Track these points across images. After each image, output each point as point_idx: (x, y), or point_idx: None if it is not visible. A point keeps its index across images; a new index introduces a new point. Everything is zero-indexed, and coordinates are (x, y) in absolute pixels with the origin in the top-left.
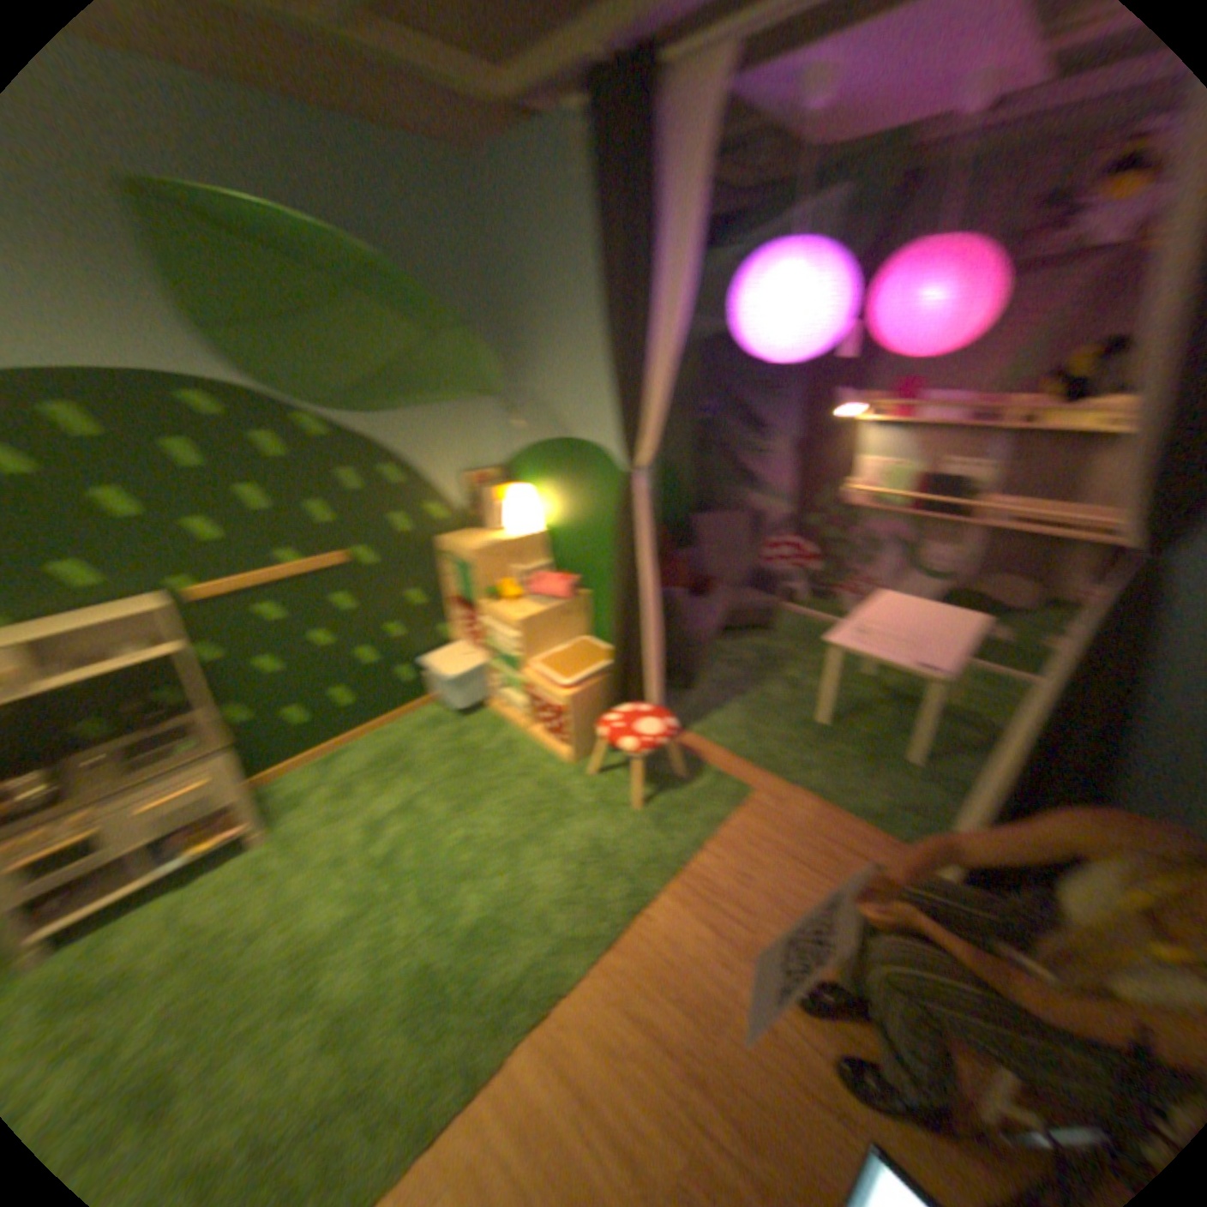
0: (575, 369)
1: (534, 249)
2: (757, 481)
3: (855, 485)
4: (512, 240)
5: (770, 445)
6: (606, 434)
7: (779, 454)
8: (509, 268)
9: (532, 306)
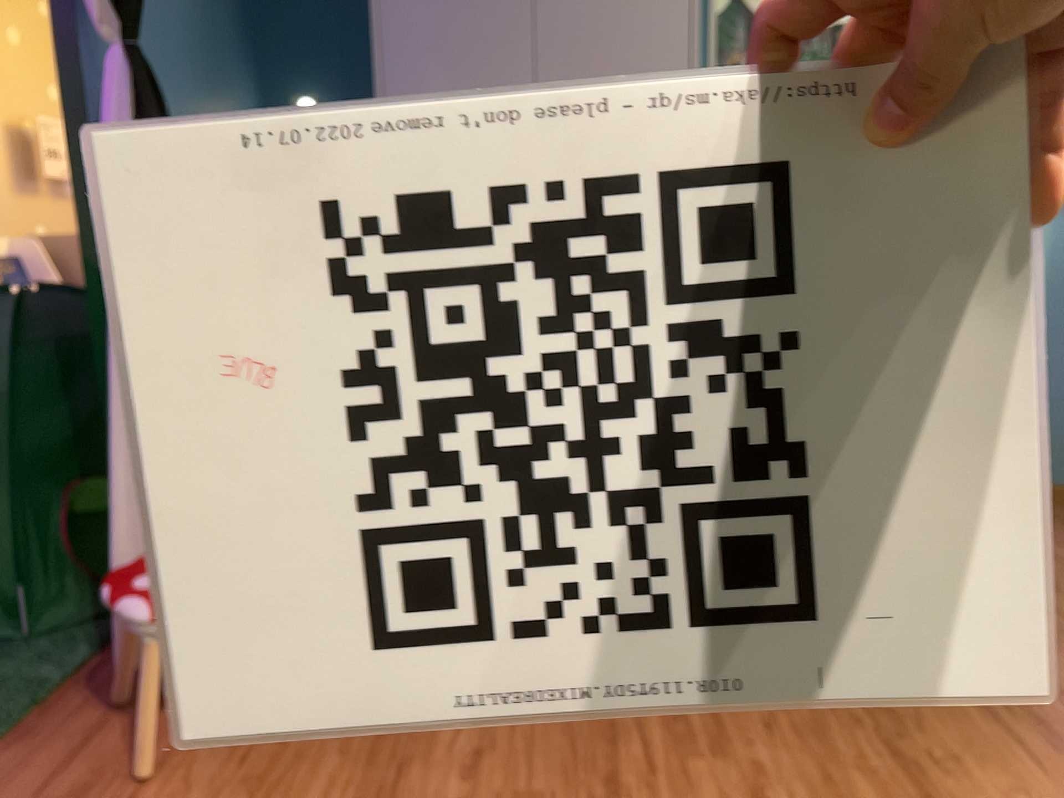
0: None
1: None
2: None
3: None
4: None
5: None
6: None
7: None
8: None
9: None
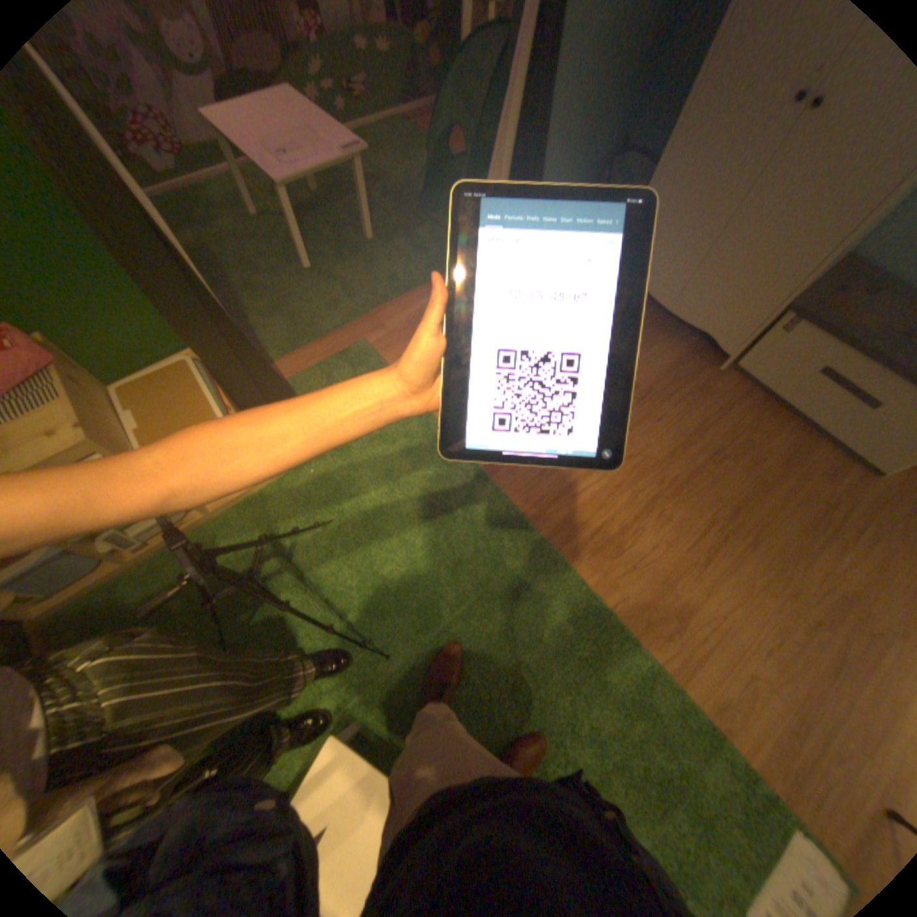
0: None
1: None
2: None
3: None
4: None
5: None
6: None
7: None
8: None
9: None
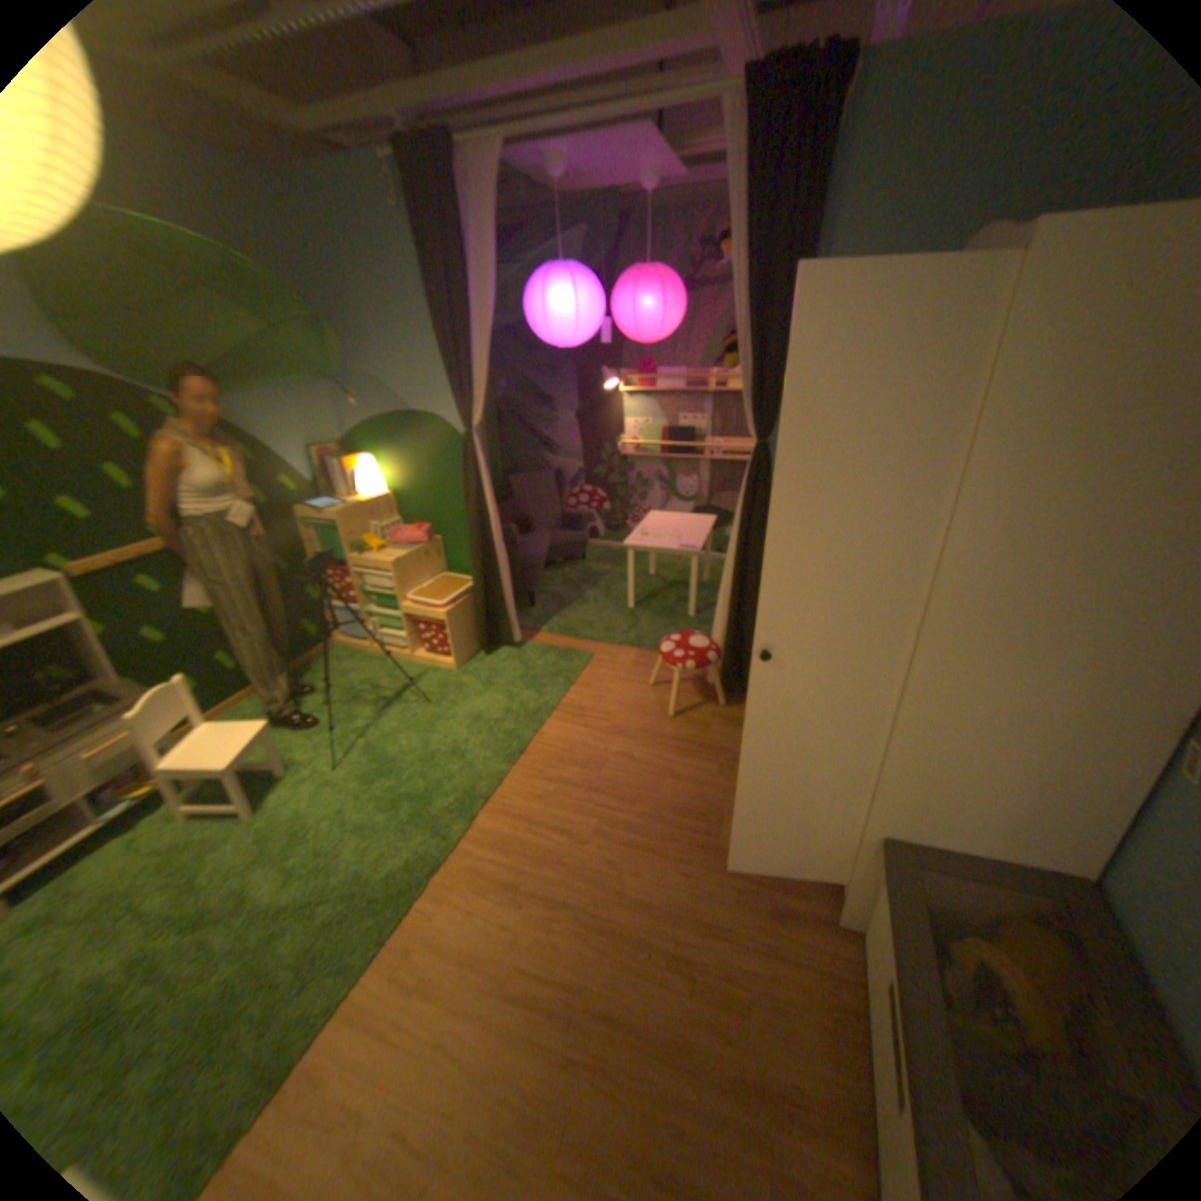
0: (408, 355)
1: (357, 258)
2: (555, 446)
3: (626, 441)
4: (334, 249)
5: (560, 416)
6: (443, 406)
7: (568, 422)
8: (333, 272)
9: (361, 304)
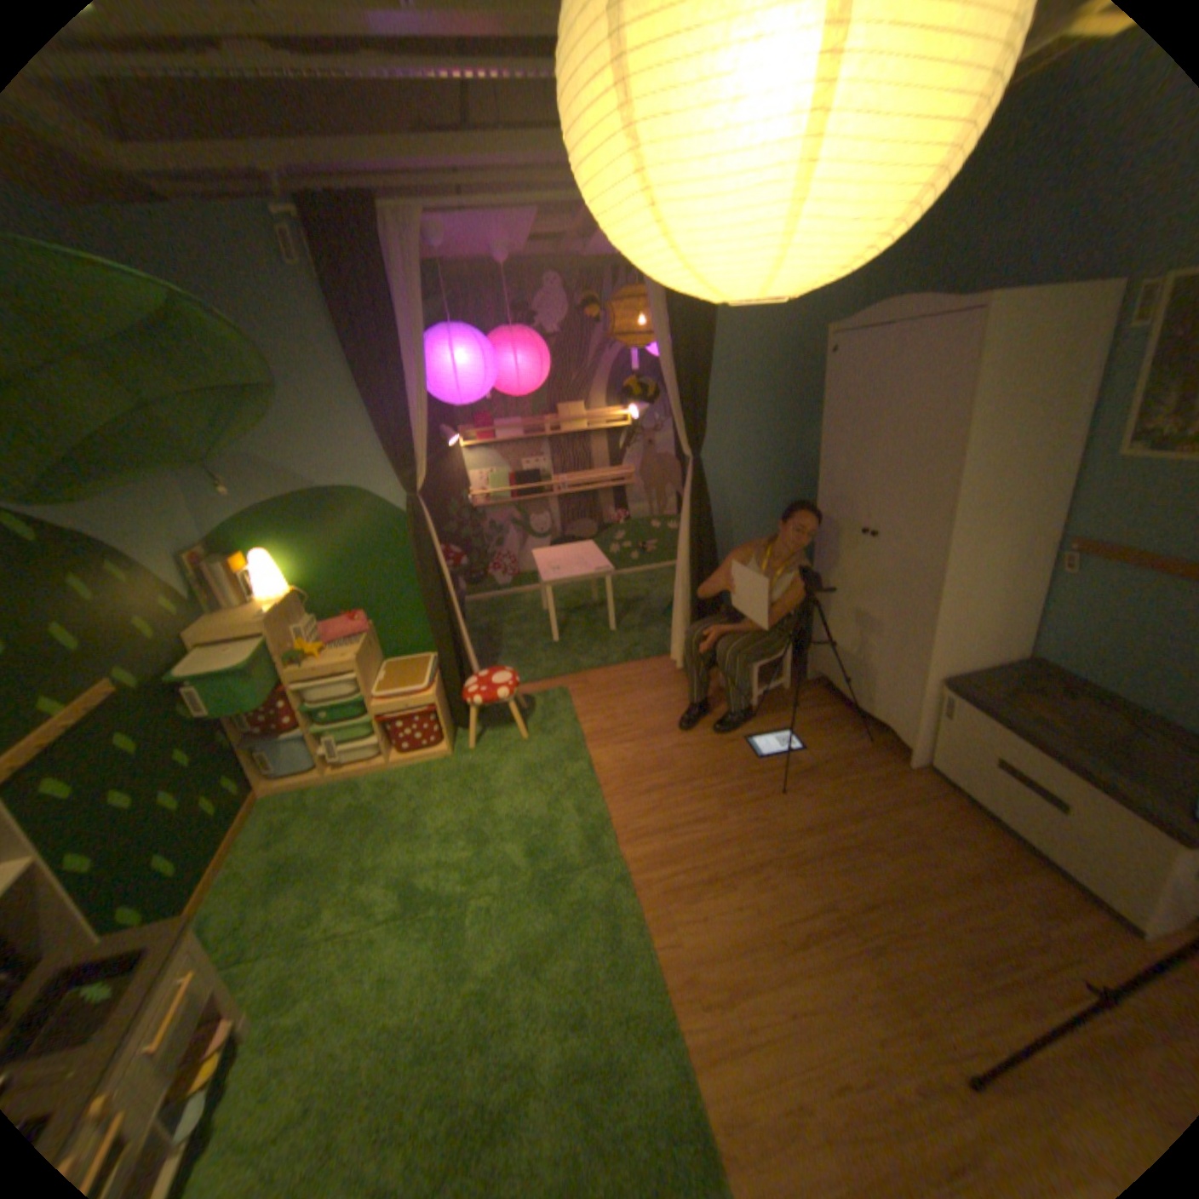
0: (307, 425)
1: None
2: None
3: (473, 493)
4: None
5: None
6: (361, 475)
7: None
8: None
9: None
